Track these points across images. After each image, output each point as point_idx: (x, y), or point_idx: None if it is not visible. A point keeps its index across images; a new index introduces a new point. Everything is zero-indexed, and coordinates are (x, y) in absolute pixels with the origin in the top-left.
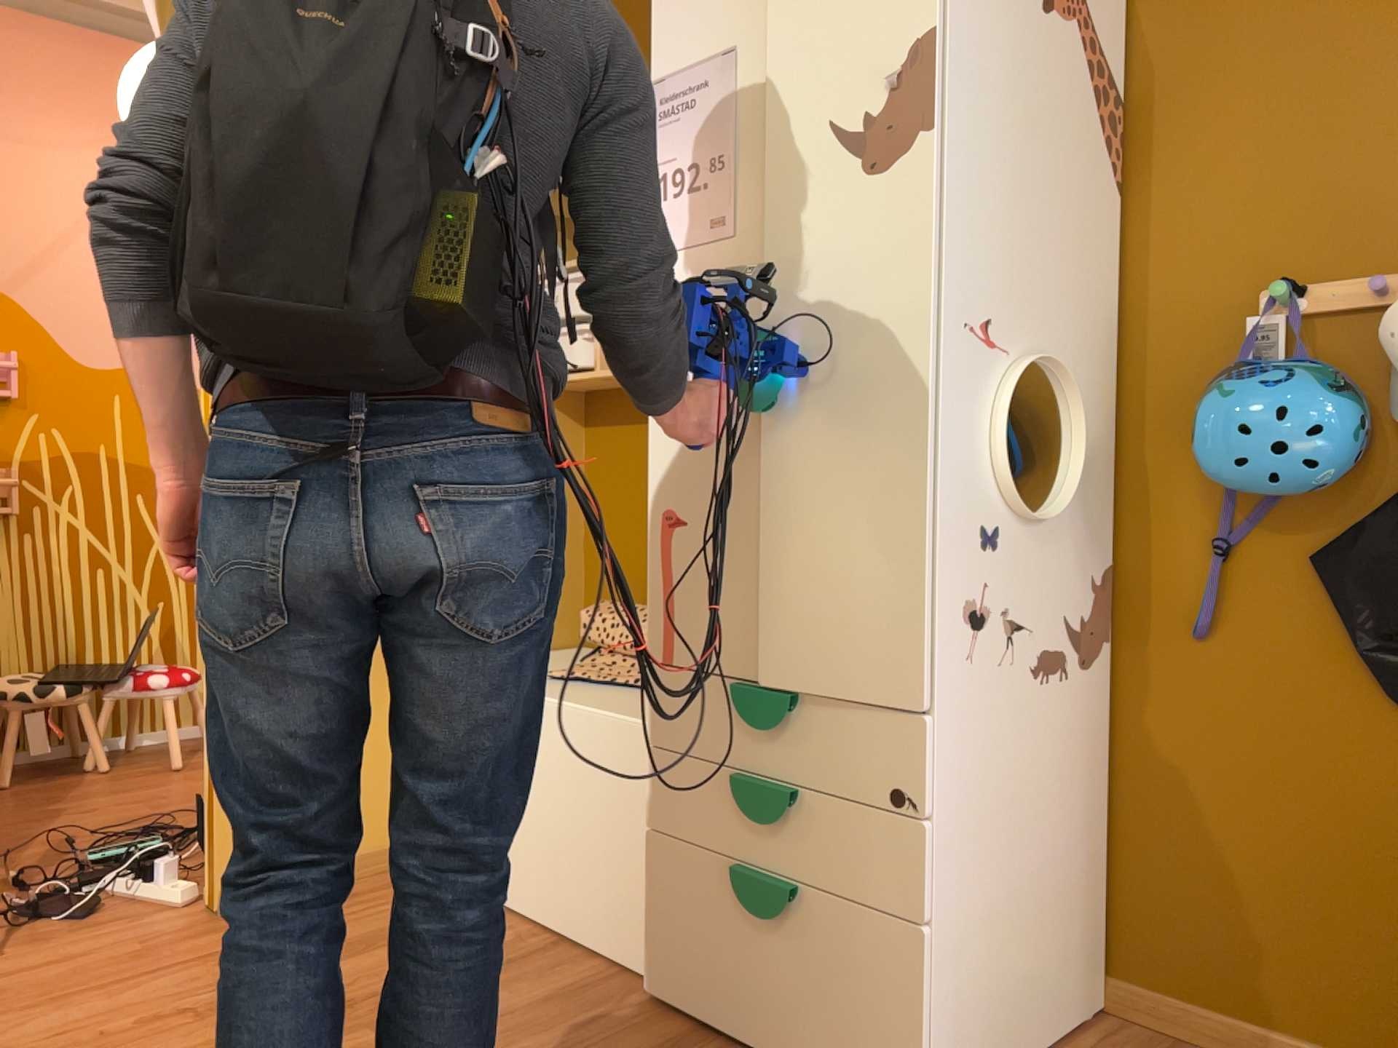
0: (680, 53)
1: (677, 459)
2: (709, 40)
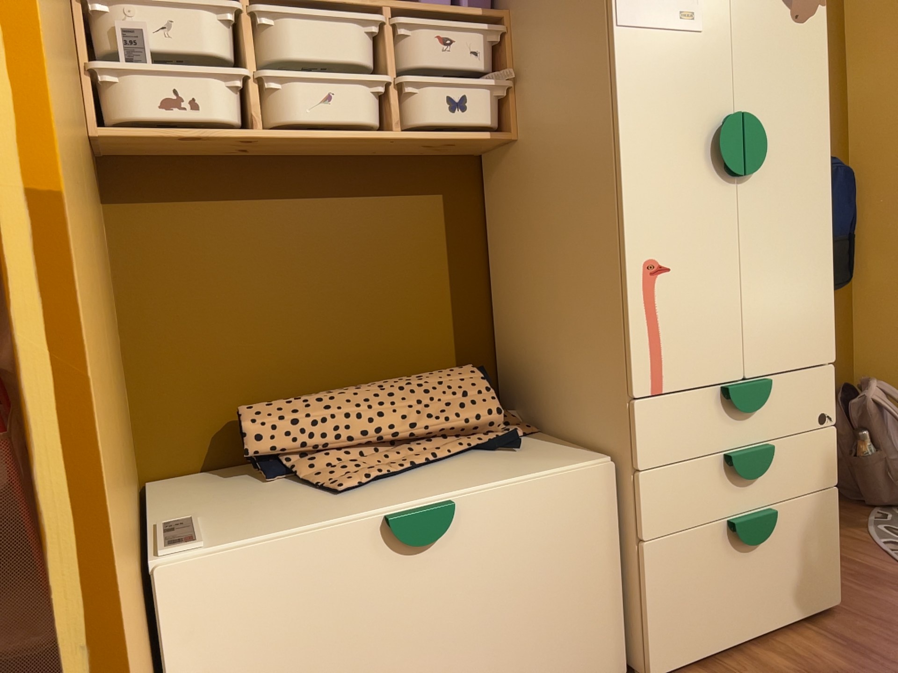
0: None
1: (659, 216)
2: None
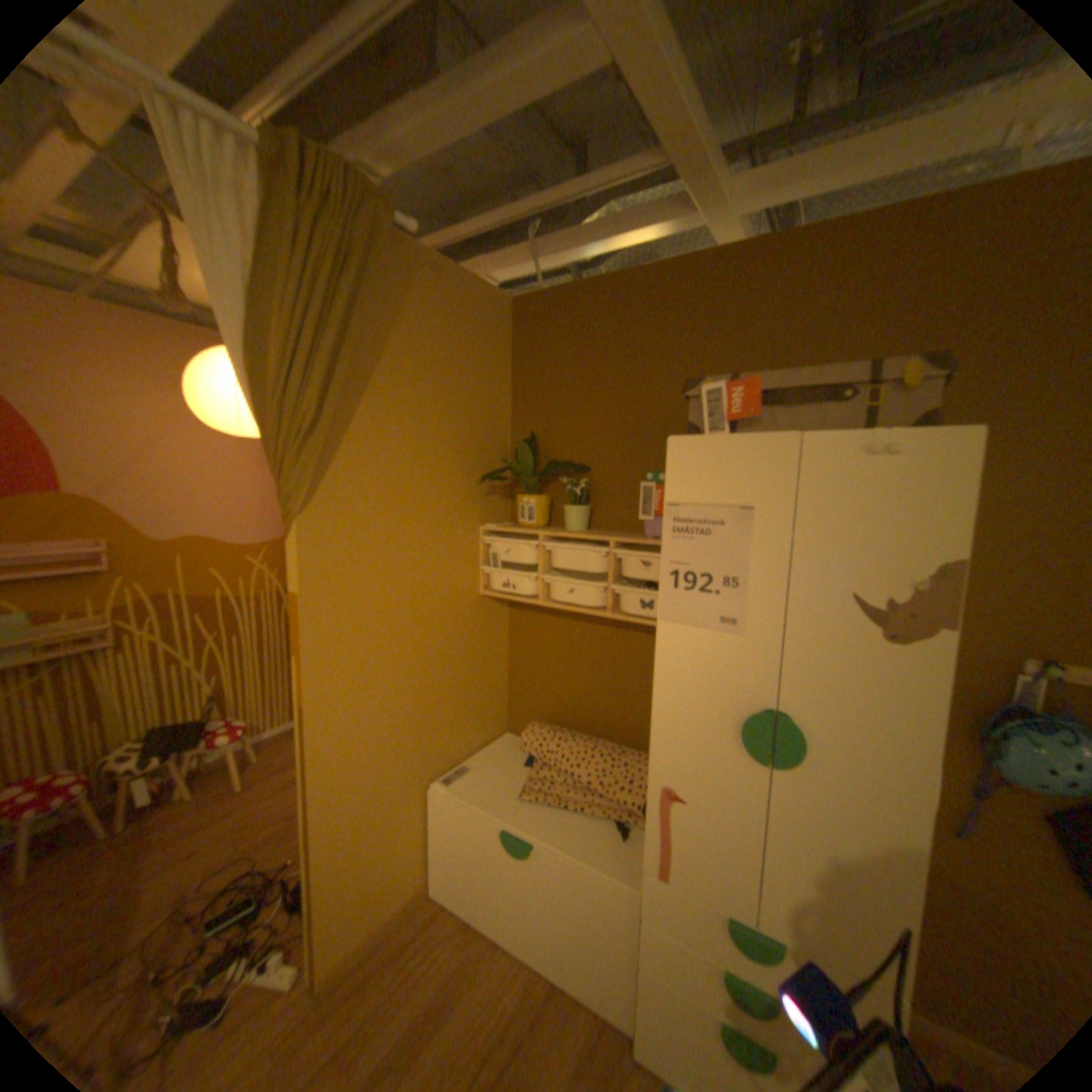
0: (696, 490)
1: (681, 760)
2: (727, 491)
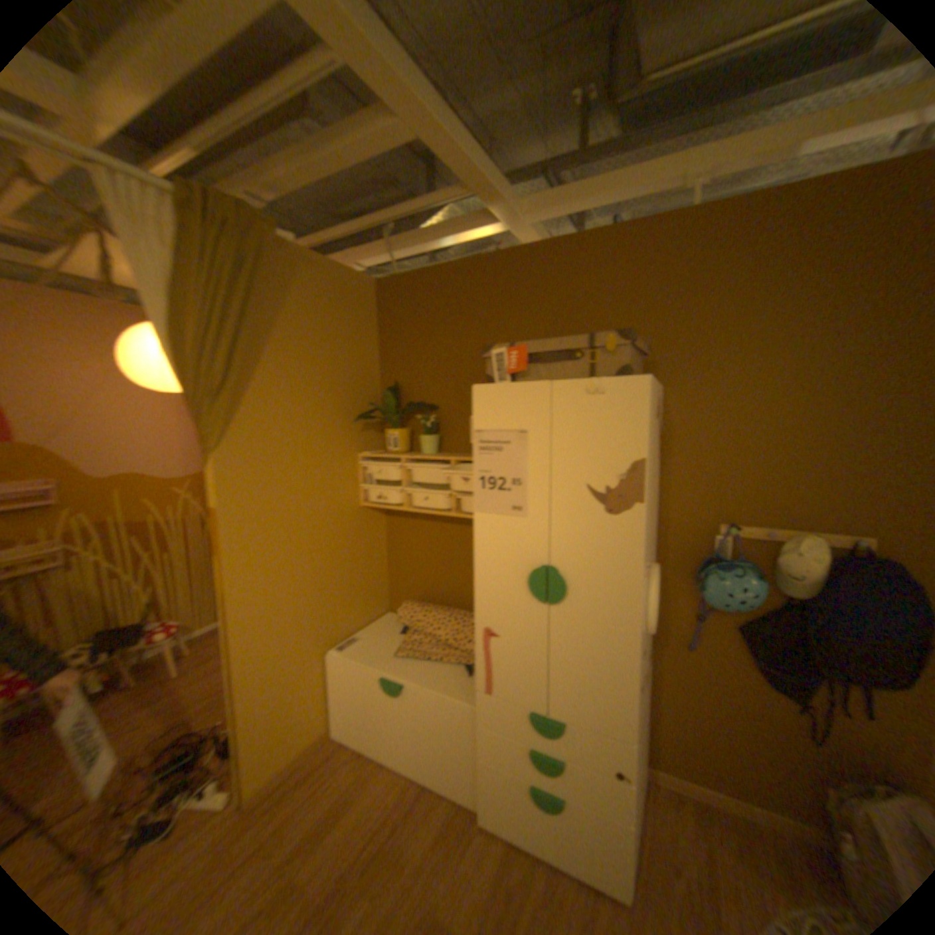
0: (491, 422)
1: (493, 609)
2: (509, 422)
